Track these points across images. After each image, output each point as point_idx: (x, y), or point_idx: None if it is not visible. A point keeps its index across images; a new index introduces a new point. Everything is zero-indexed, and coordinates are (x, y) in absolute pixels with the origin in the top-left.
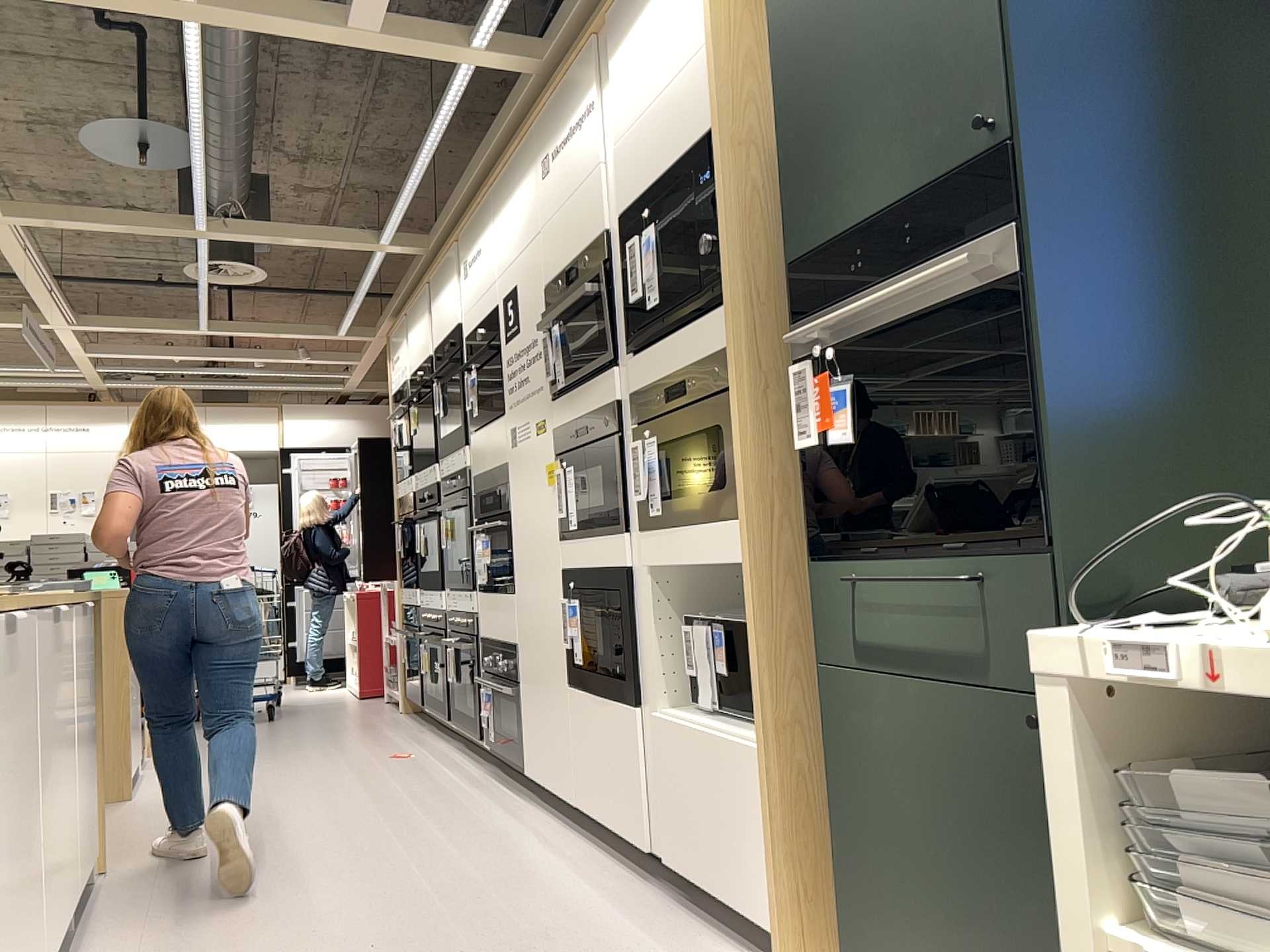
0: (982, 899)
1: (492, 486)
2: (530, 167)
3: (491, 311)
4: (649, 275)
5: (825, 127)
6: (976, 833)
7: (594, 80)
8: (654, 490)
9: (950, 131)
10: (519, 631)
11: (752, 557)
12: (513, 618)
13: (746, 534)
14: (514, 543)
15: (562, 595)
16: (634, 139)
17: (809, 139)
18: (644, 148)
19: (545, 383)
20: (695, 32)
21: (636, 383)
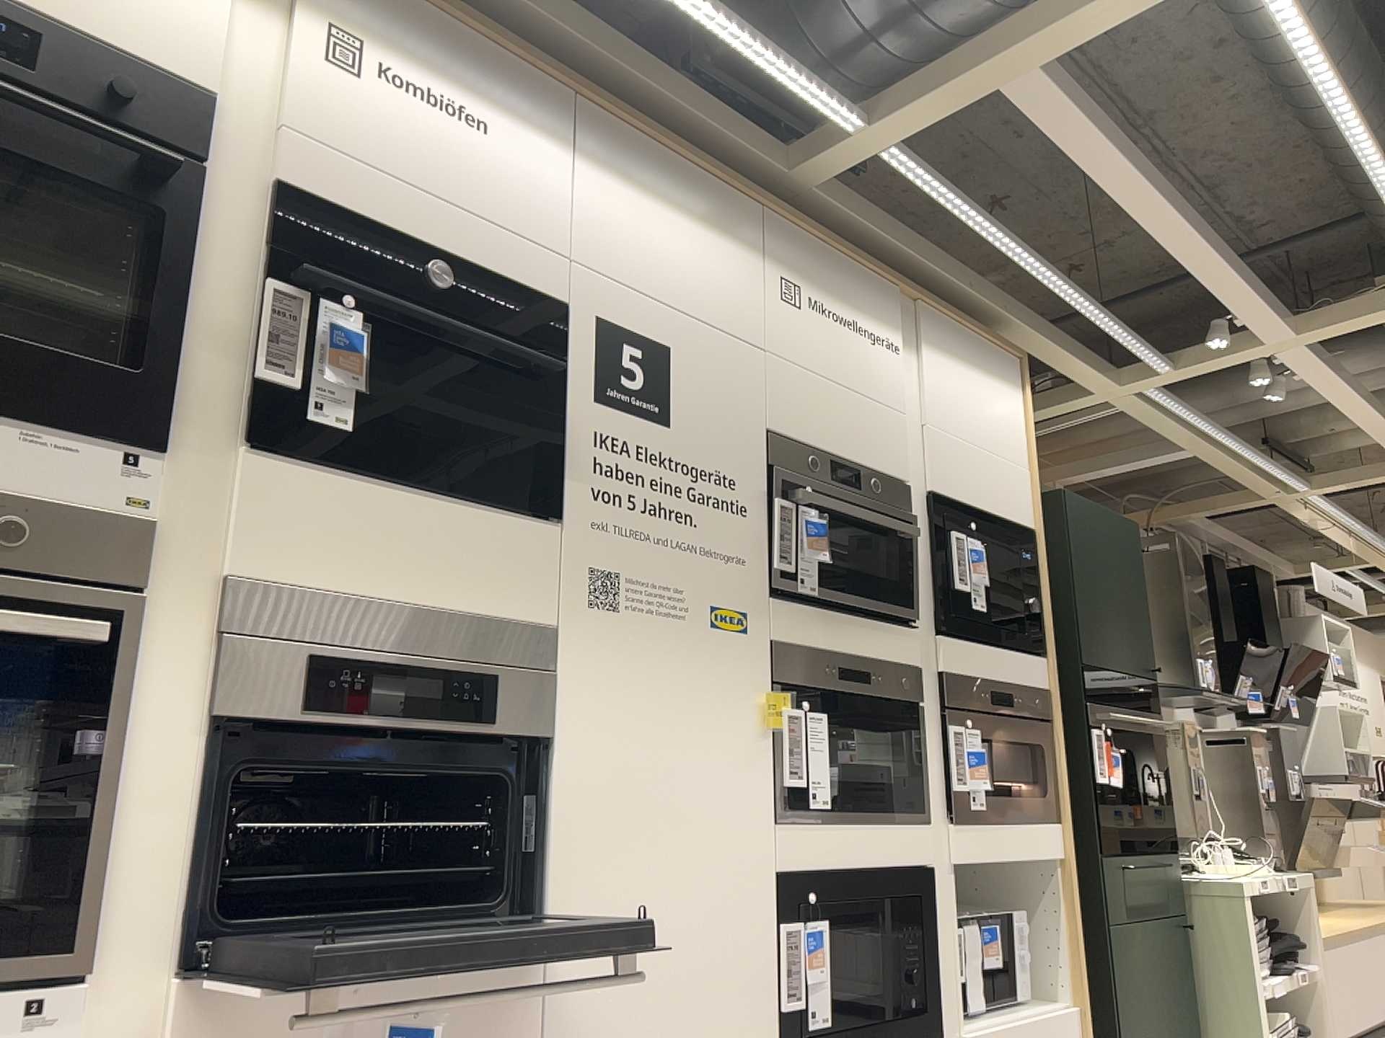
0: (1167, 1028)
1: (437, 655)
2: (744, 240)
3: (520, 284)
4: (975, 579)
5: (1094, 602)
6: (1163, 994)
7: (898, 326)
8: (992, 783)
9: (1138, 656)
10: (561, 1034)
11: (1067, 851)
12: (527, 1006)
13: (1057, 834)
14: (570, 816)
15: (778, 917)
16: (954, 446)
17: (1087, 600)
18: (966, 467)
19: (754, 560)
20: (1014, 445)
21: (937, 661)
